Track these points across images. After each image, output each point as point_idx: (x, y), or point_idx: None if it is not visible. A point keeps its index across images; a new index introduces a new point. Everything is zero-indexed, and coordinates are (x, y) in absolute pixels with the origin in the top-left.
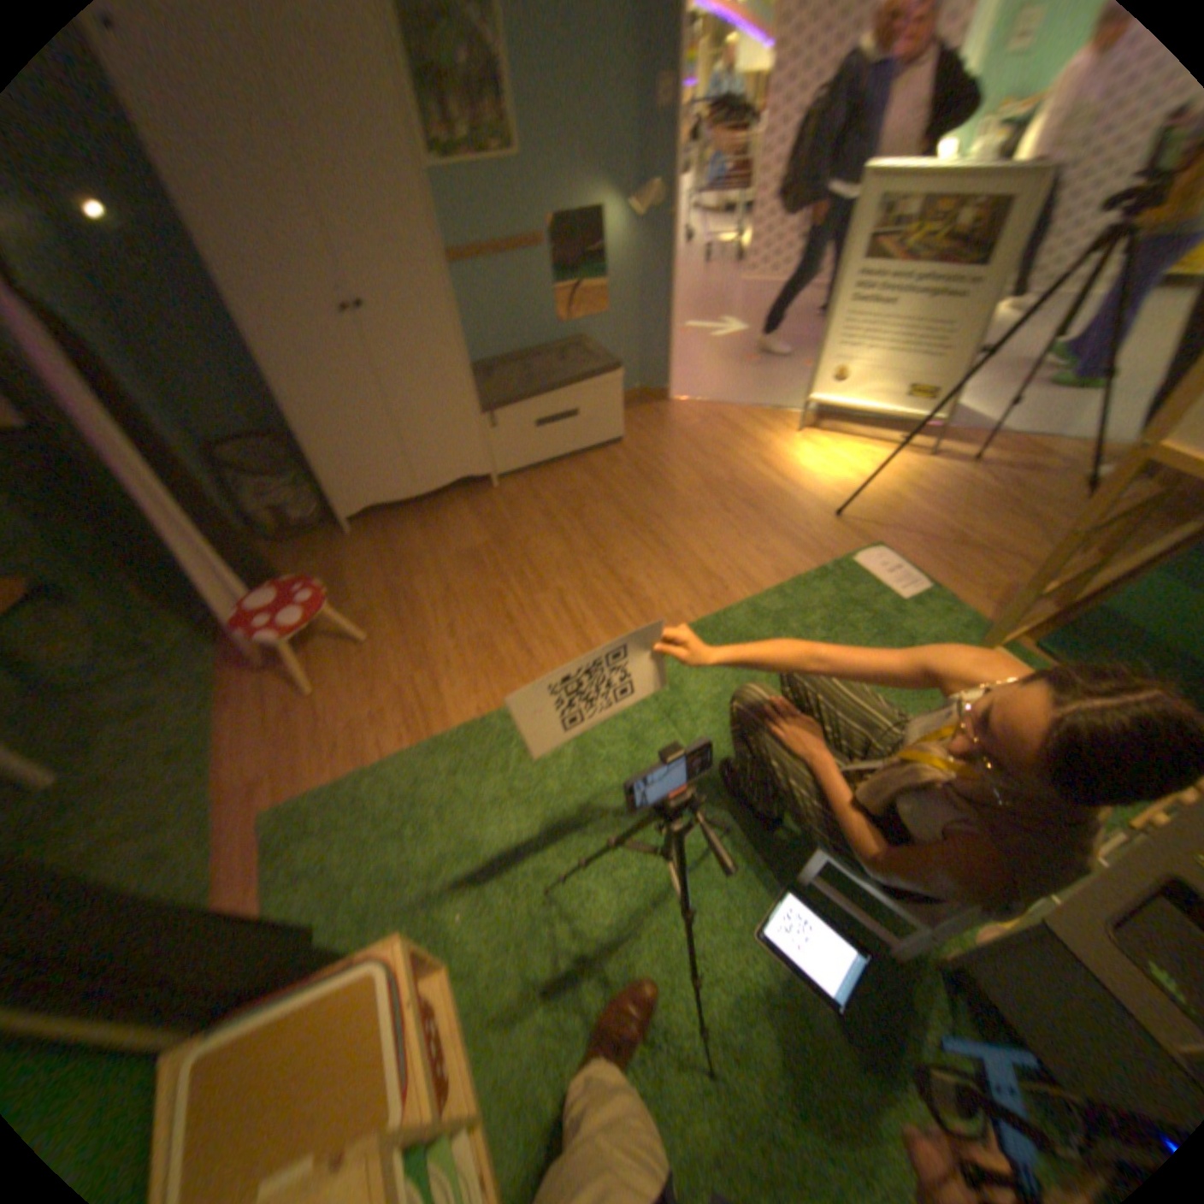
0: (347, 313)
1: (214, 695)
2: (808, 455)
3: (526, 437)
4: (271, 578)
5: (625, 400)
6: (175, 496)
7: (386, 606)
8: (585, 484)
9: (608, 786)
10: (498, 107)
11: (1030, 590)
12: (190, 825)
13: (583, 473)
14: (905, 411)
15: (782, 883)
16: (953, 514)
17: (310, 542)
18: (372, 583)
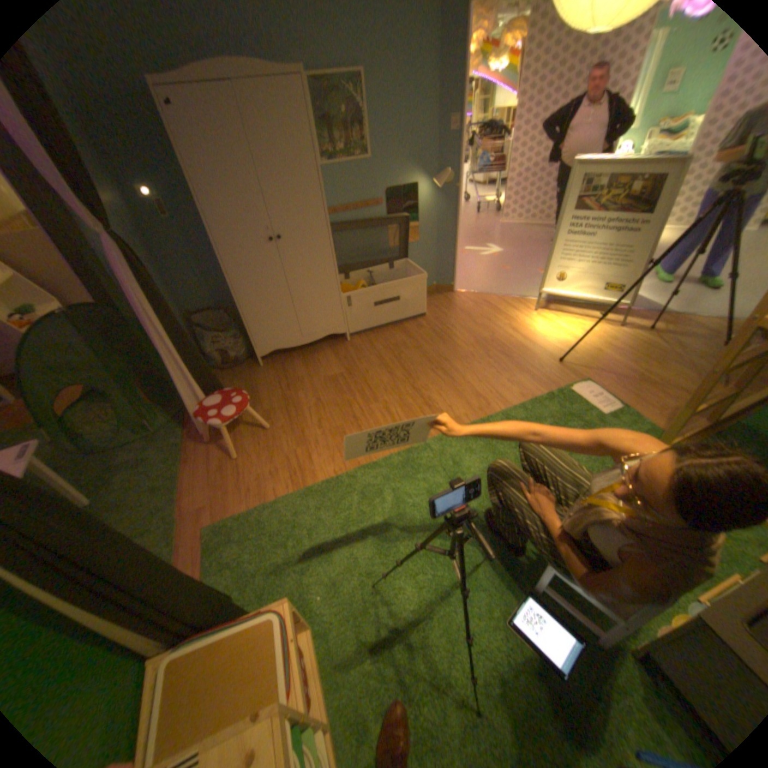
0: (274, 241)
1: (182, 455)
2: (541, 325)
3: (369, 311)
4: (219, 388)
5: (428, 291)
6: (172, 340)
7: (282, 407)
8: (403, 339)
9: (413, 522)
10: (362, 132)
11: (690, 411)
12: (164, 530)
13: (402, 333)
14: (604, 299)
15: (526, 591)
16: (637, 362)
17: (240, 369)
18: (275, 394)
